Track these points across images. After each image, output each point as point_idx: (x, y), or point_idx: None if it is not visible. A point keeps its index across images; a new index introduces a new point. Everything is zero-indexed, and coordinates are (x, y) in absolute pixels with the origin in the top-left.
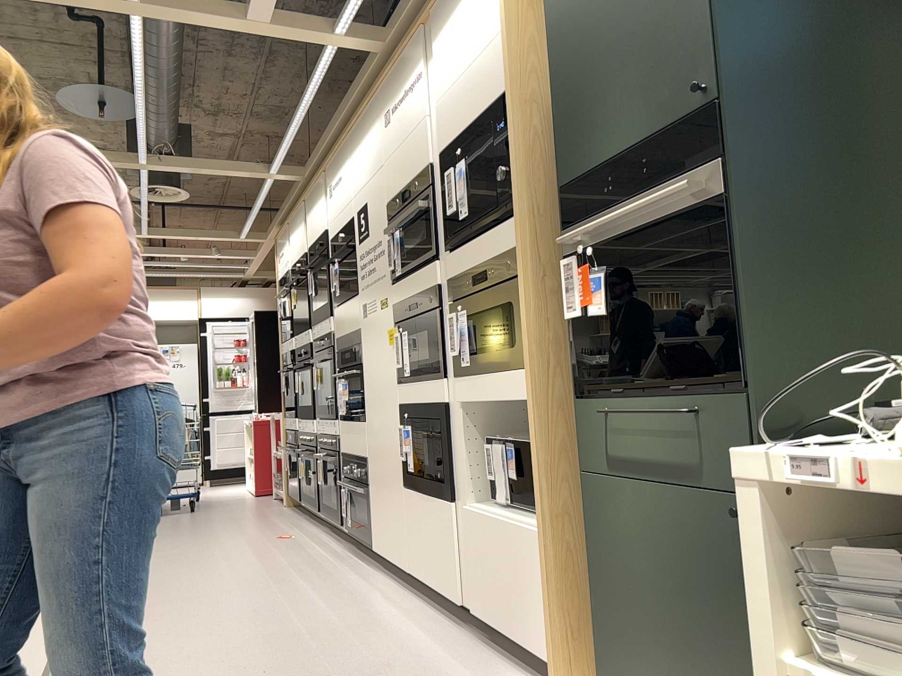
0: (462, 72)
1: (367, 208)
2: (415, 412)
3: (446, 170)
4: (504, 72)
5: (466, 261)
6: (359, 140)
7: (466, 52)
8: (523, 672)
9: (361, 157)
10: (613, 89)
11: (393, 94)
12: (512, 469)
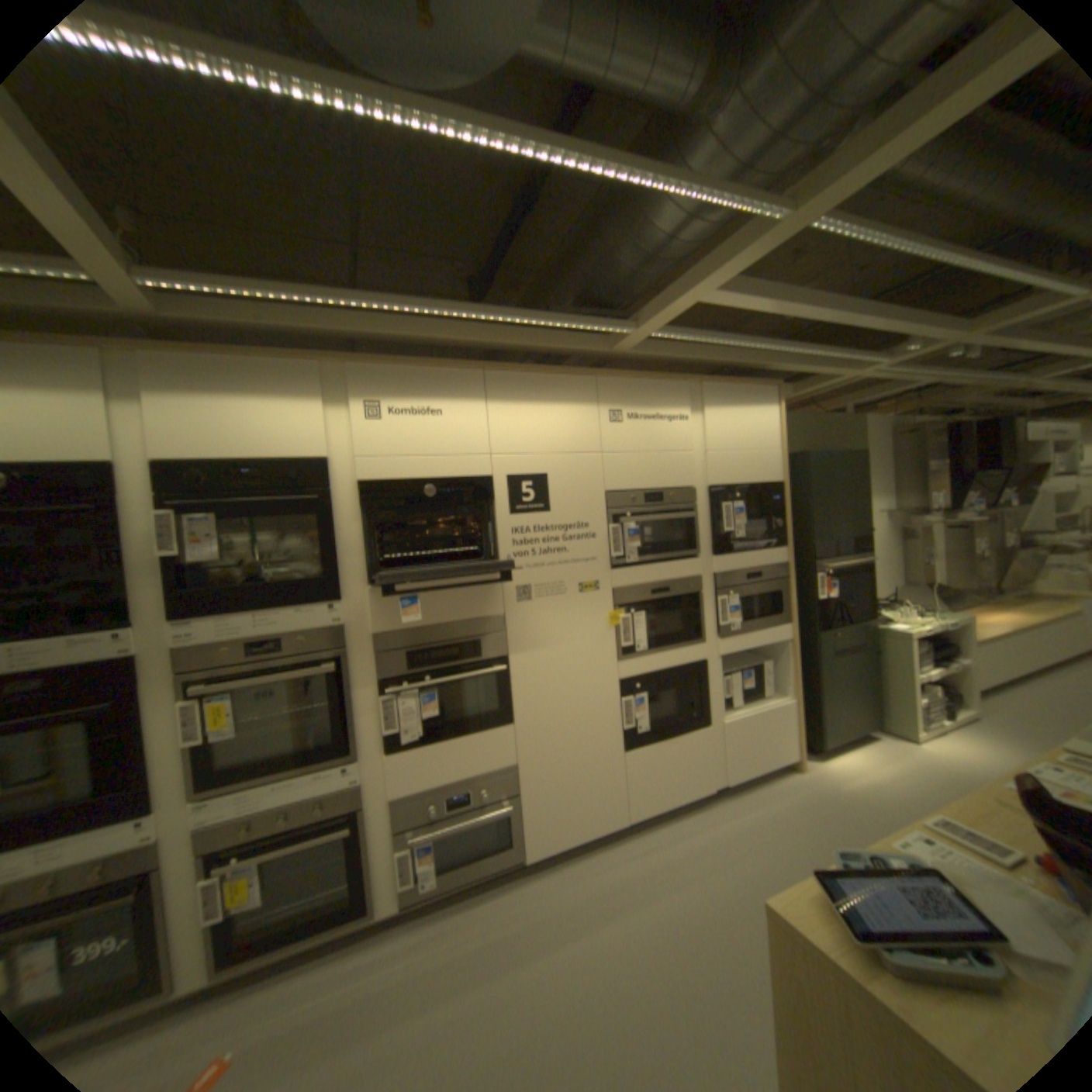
0: (738, 447)
1: (547, 481)
2: (655, 678)
3: (715, 500)
4: (778, 471)
5: (736, 564)
6: (527, 399)
7: (744, 439)
8: (773, 785)
9: (533, 420)
10: (838, 513)
11: (631, 402)
12: (753, 682)
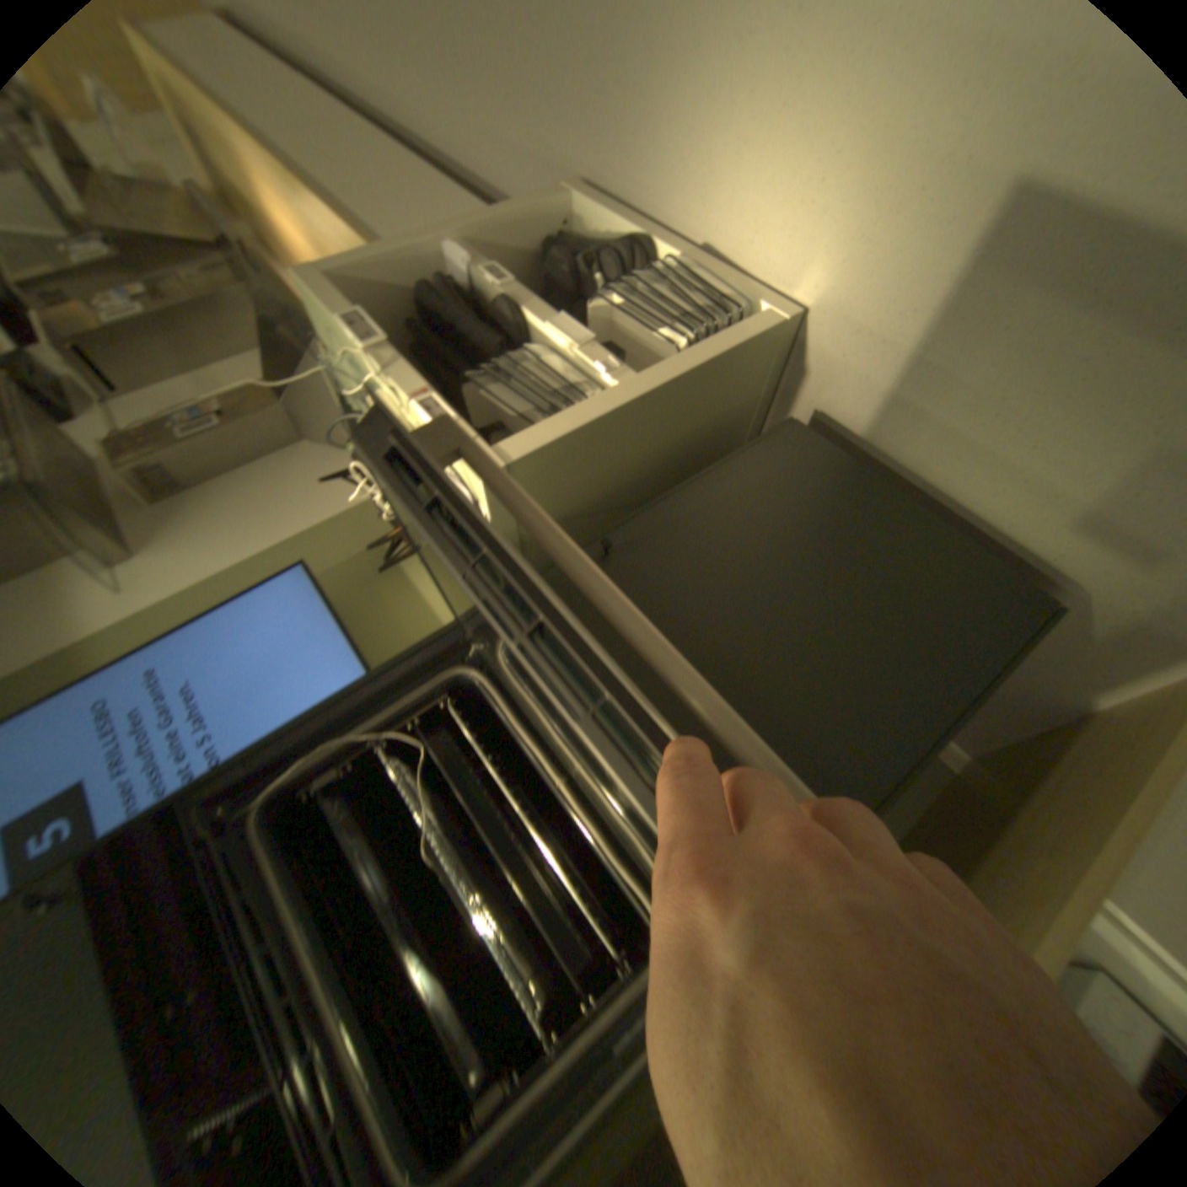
0: None
1: None
2: None
3: None
4: None
5: None
6: None
7: None
8: None
9: None
10: None
11: None
12: None
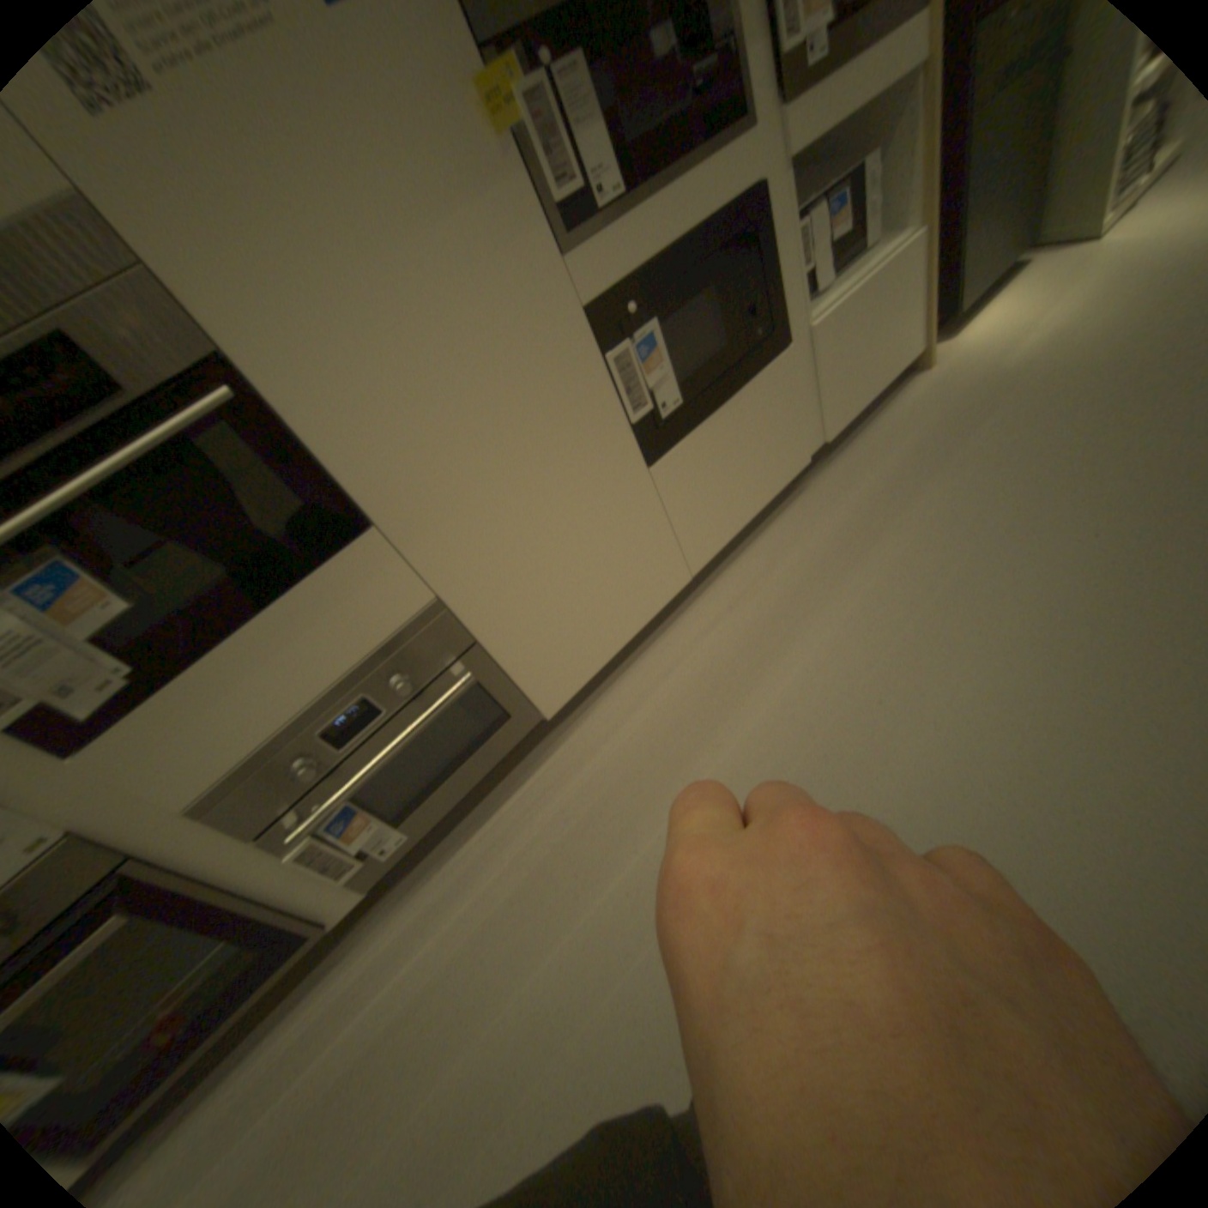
0: None
1: None
2: (665, 274)
3: None
4: None
5: None
6: None
7: None
8: (889, 408)
9: None
10: None
11: None
12: (850, 217)
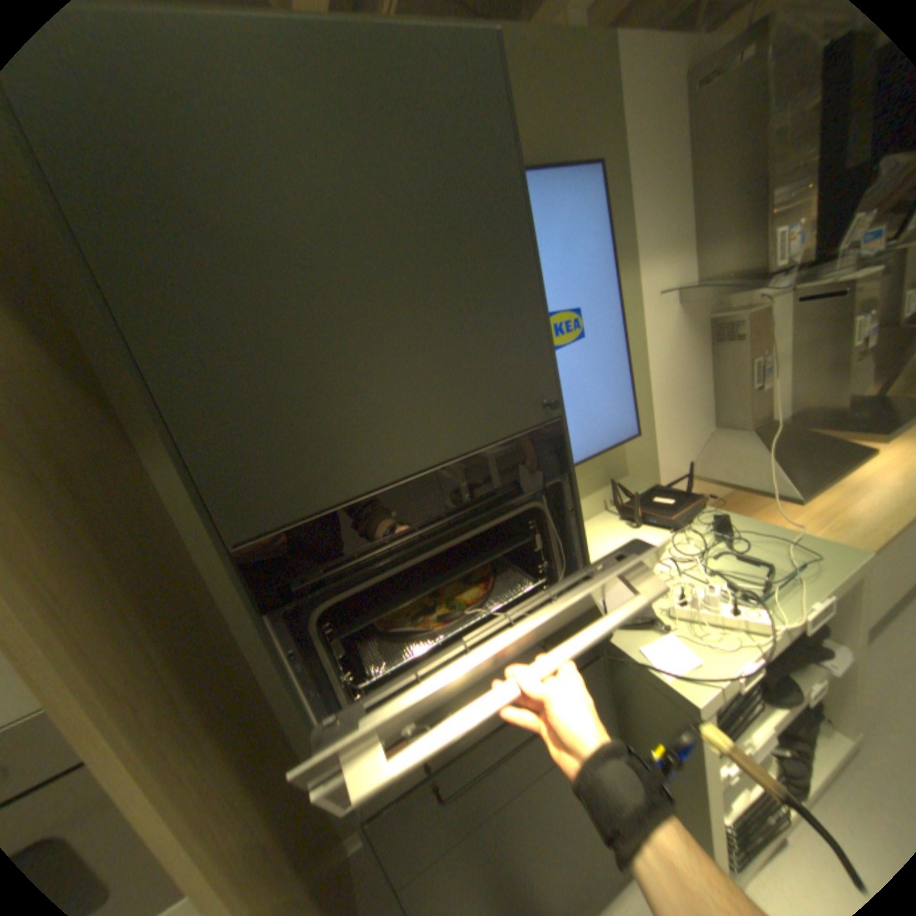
0: None
1: None
2: None
3: None
4: None
5: None
6: None
7: None
8: None
9: None
10: (358, 375)
11: None
12: None
